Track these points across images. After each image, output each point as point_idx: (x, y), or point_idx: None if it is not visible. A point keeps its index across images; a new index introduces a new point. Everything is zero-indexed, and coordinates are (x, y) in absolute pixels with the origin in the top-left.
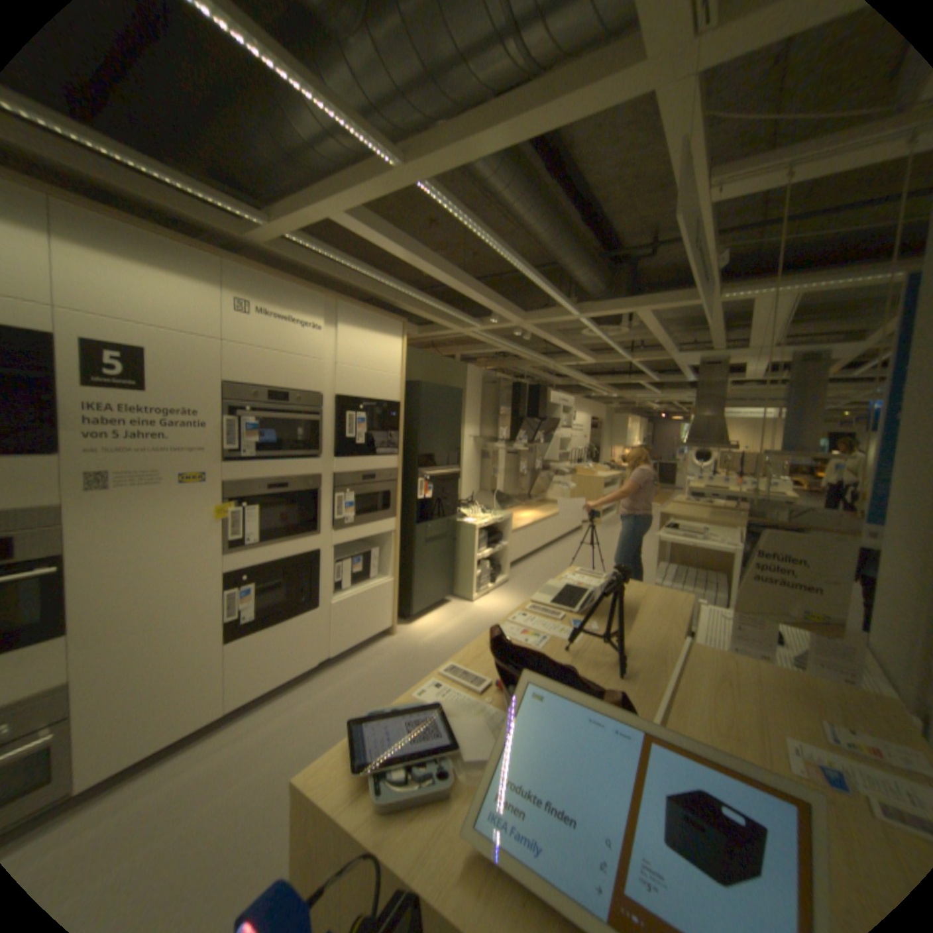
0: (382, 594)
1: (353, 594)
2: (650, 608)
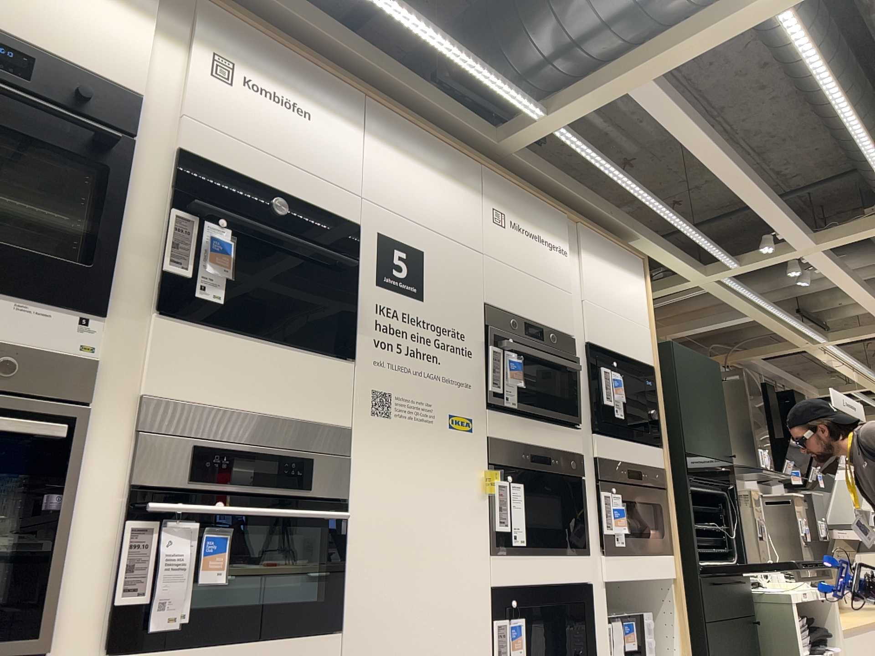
0: None
1: None
2: None
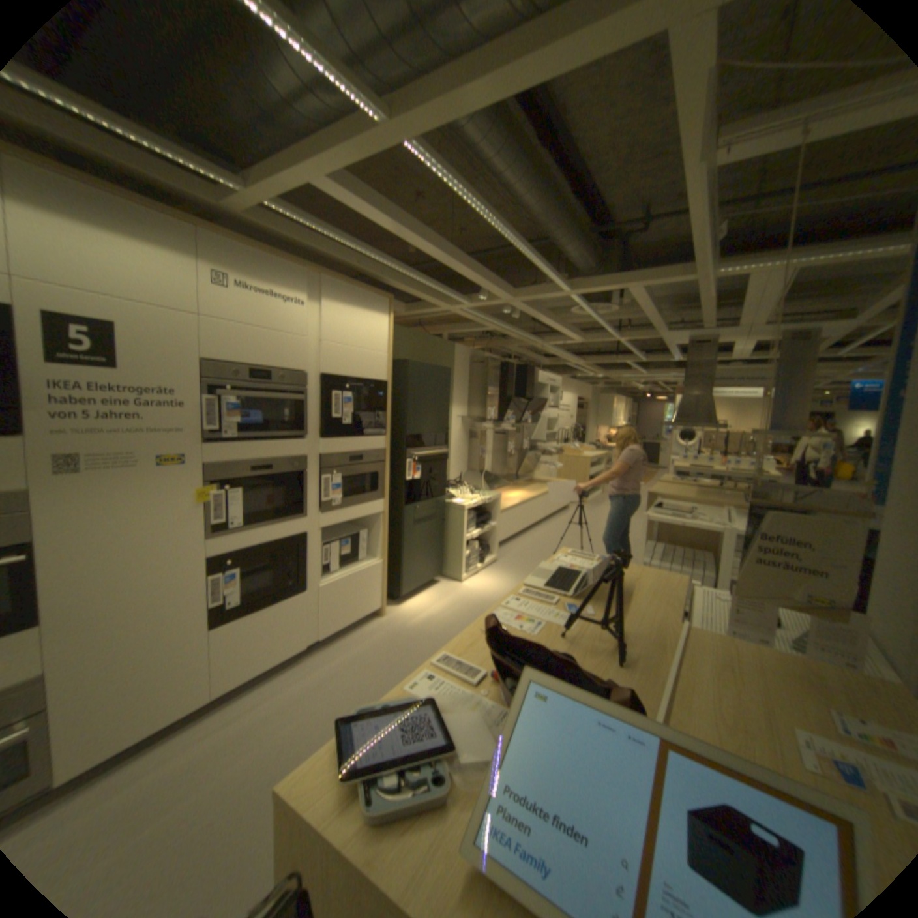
0: (371, 576)
1: (342, 577)
2: (645, 590)
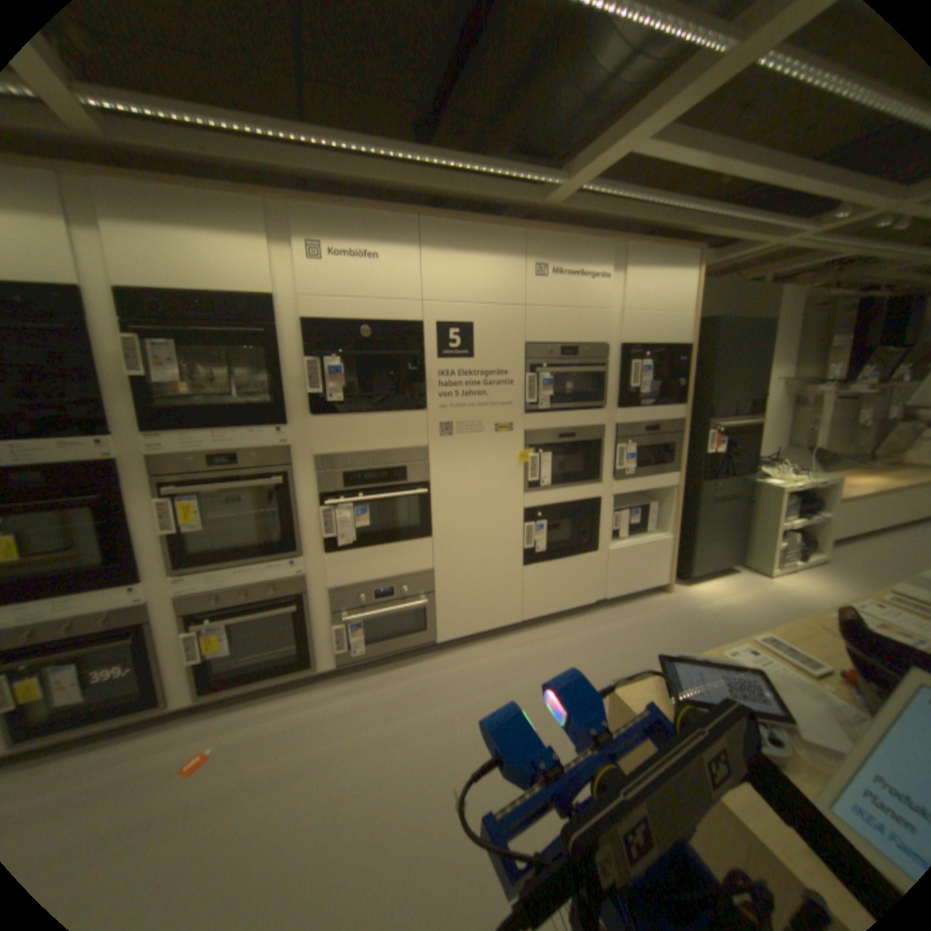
0: (661, 549)
1: (631, 544)
2: None
